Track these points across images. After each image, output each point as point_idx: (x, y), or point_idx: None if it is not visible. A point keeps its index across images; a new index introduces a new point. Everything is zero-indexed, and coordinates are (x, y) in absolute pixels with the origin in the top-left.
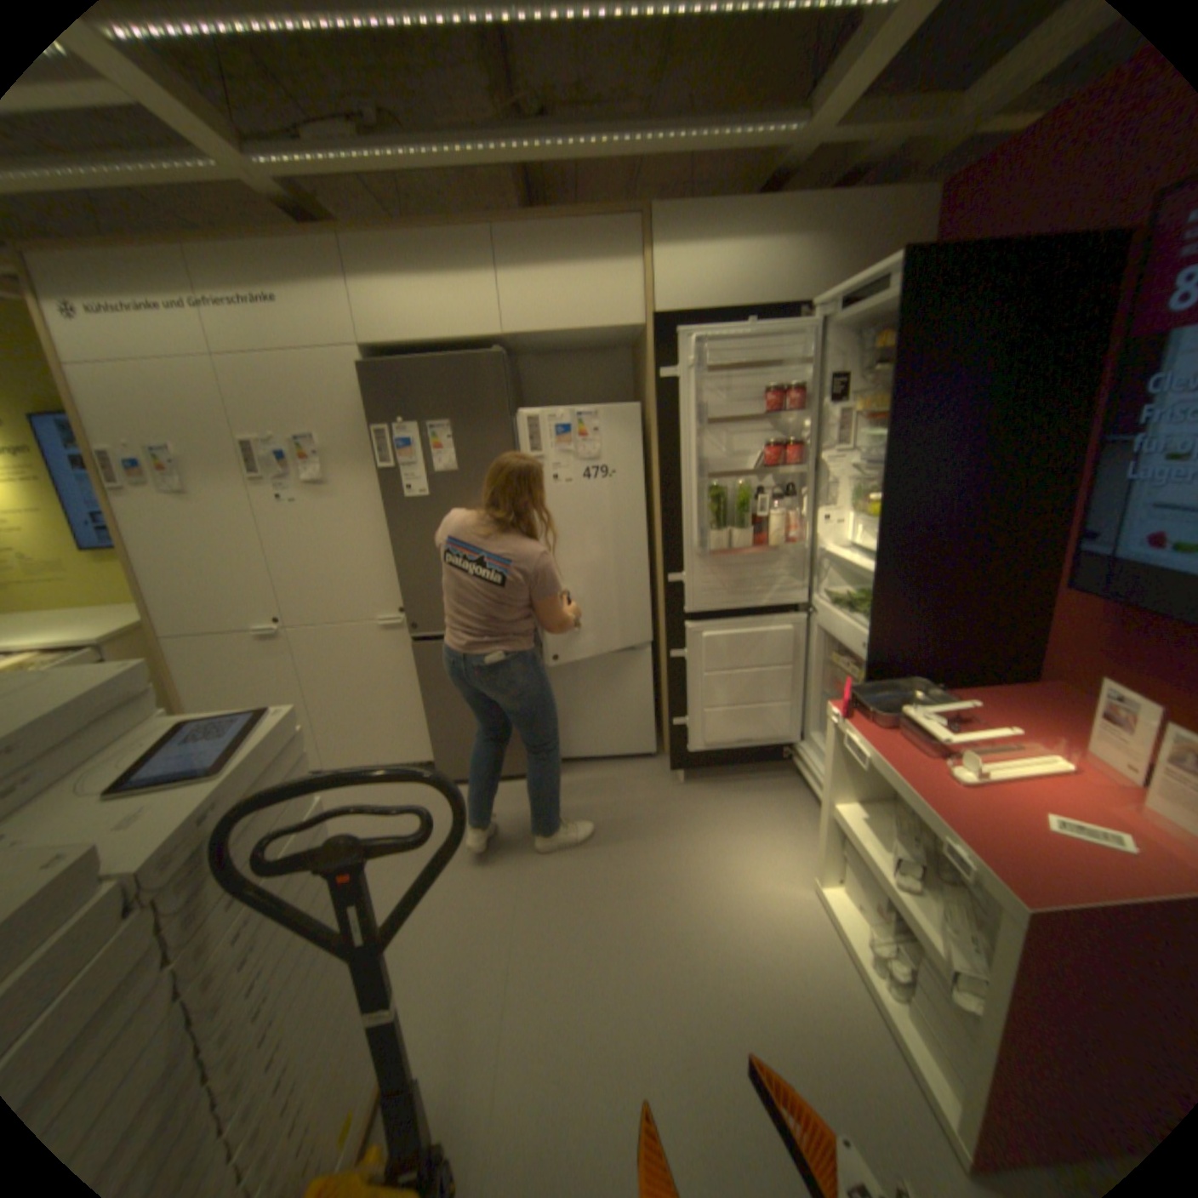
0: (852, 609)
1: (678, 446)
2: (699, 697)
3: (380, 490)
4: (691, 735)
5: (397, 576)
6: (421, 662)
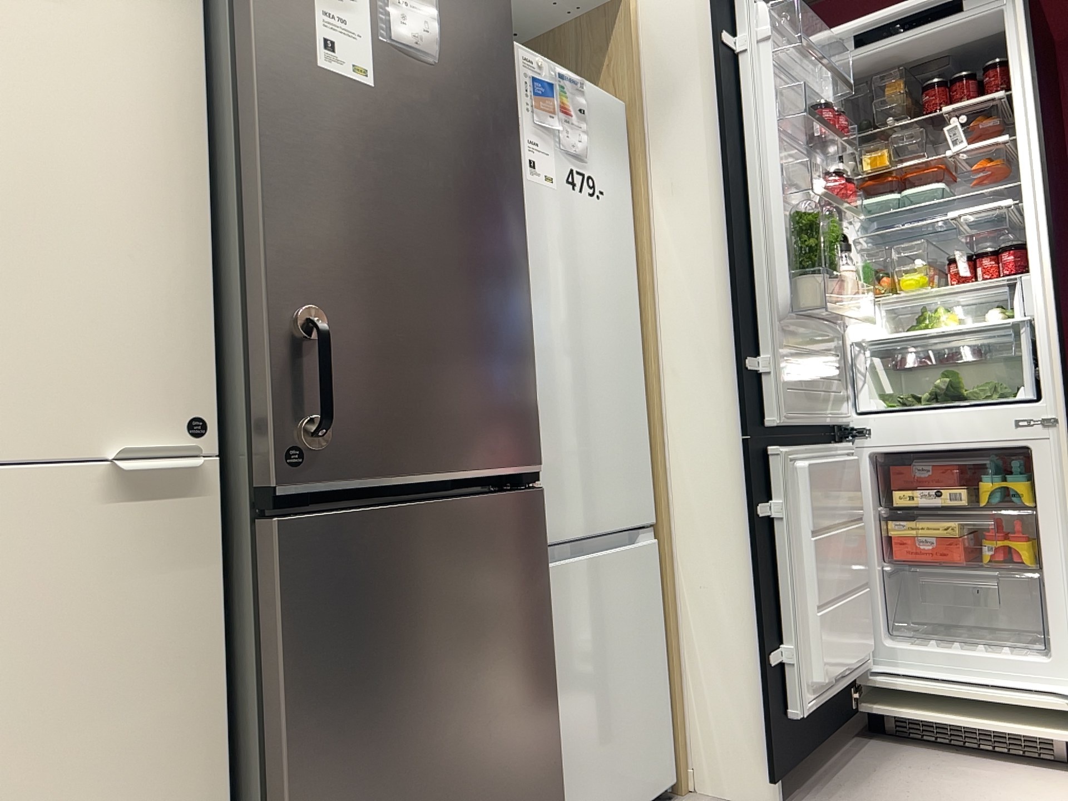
0: (941, 402)
1: (742, 149)
2: (803, 590)
3: (187, 39)
4: (801, 678)
5: (196, 310)
6: (293, 591)
